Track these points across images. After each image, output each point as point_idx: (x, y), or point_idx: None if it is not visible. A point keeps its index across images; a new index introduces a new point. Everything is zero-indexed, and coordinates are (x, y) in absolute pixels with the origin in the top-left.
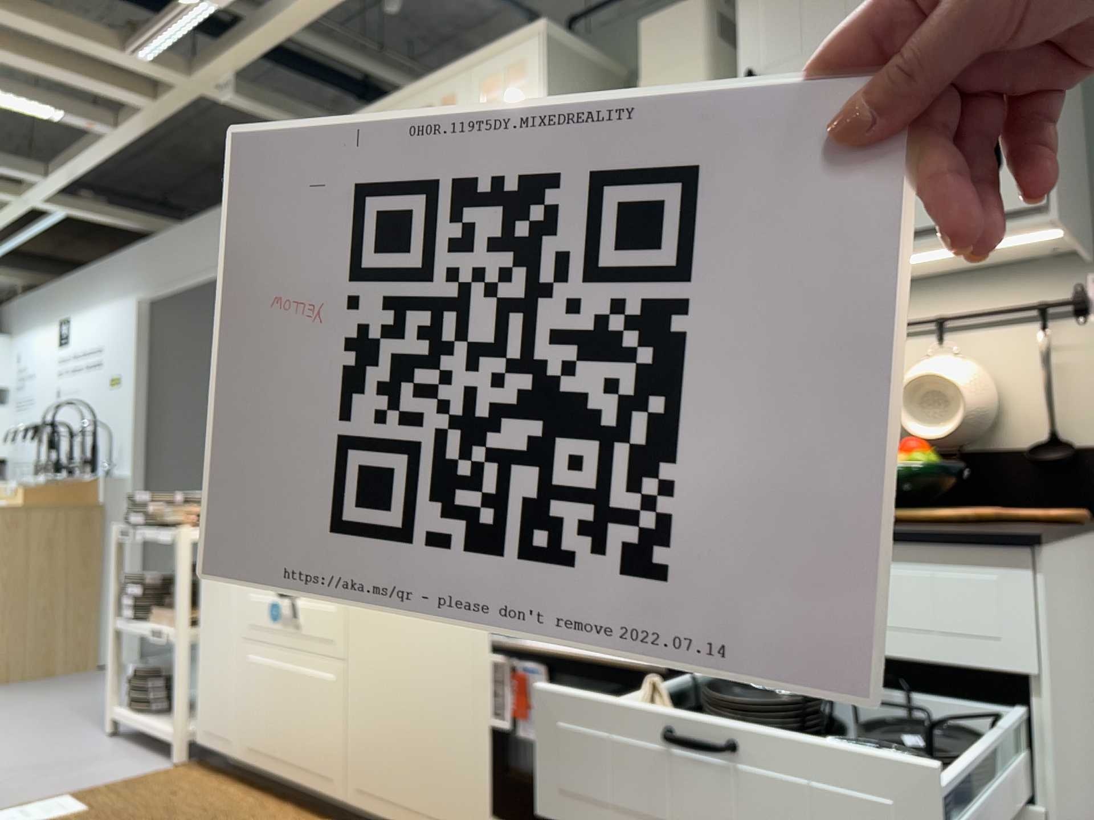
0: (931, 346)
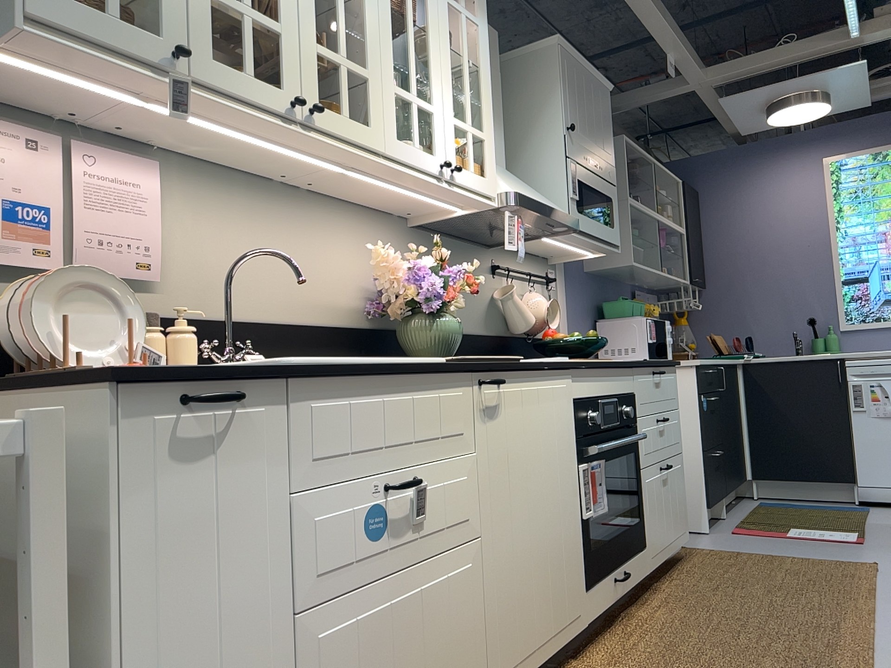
0: (522, 285)
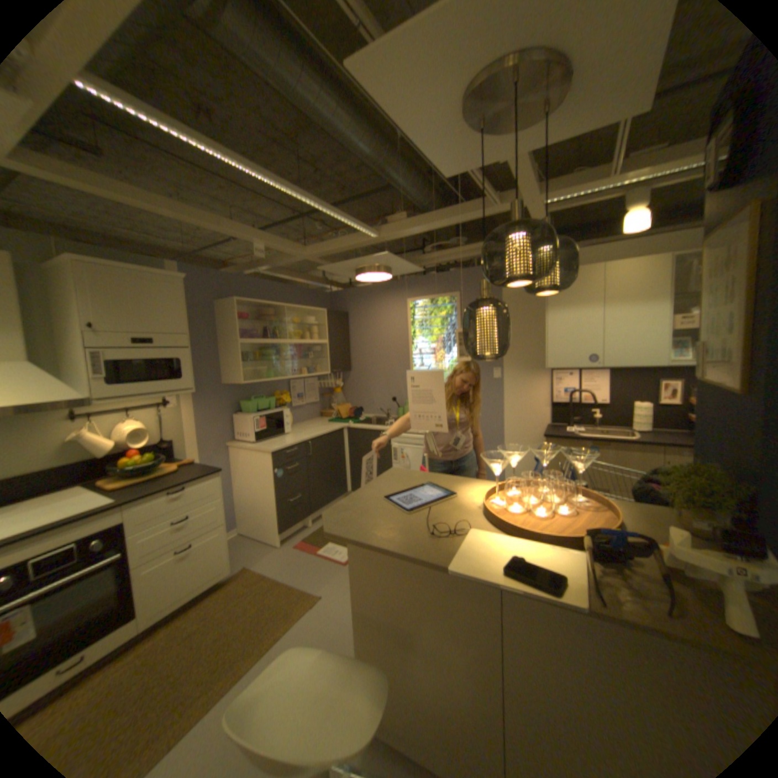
0: (120, 416)
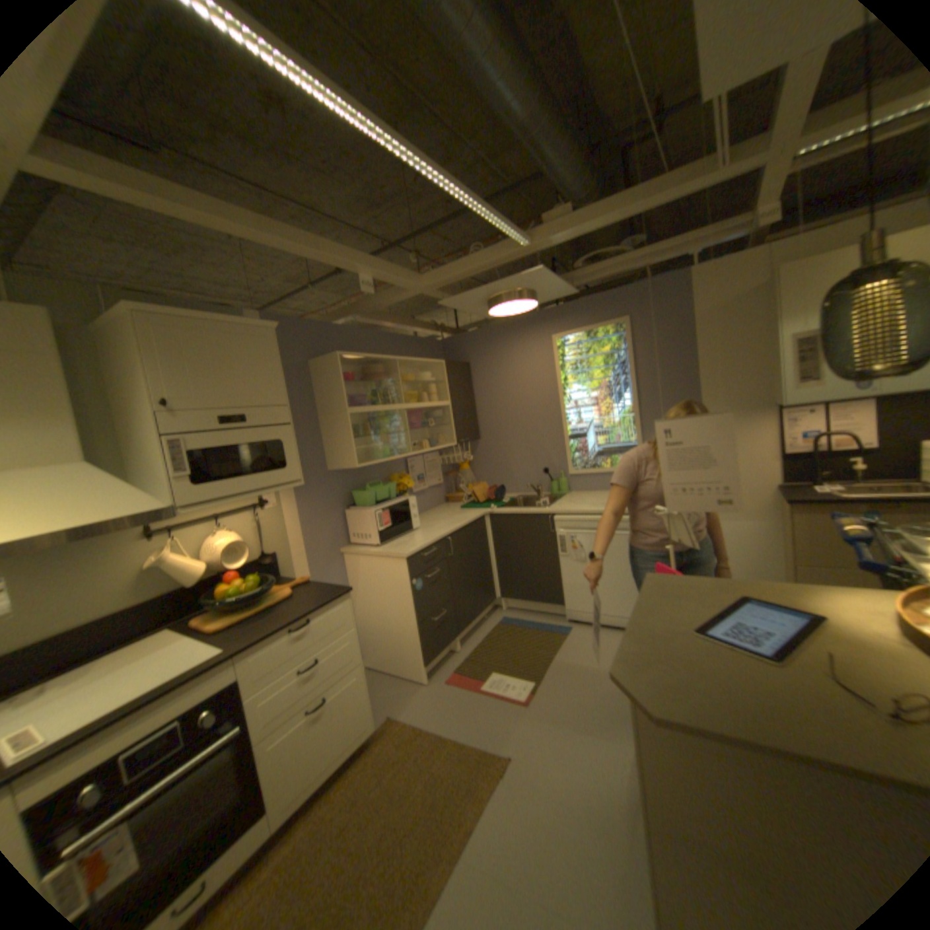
0: (208, 527)
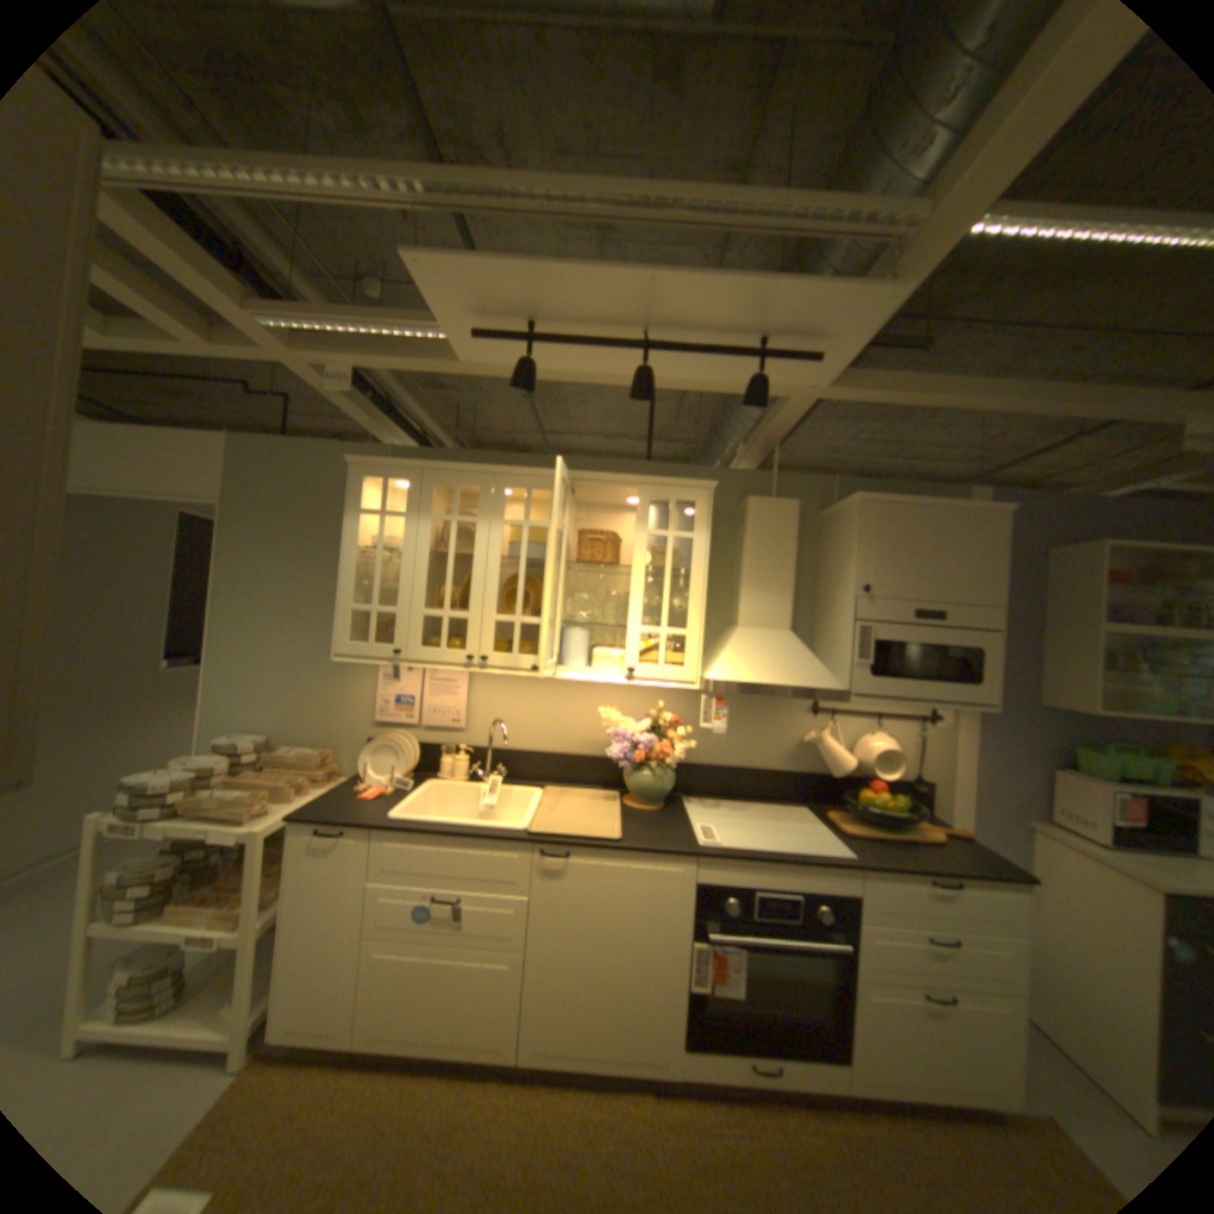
0: (868, 725)
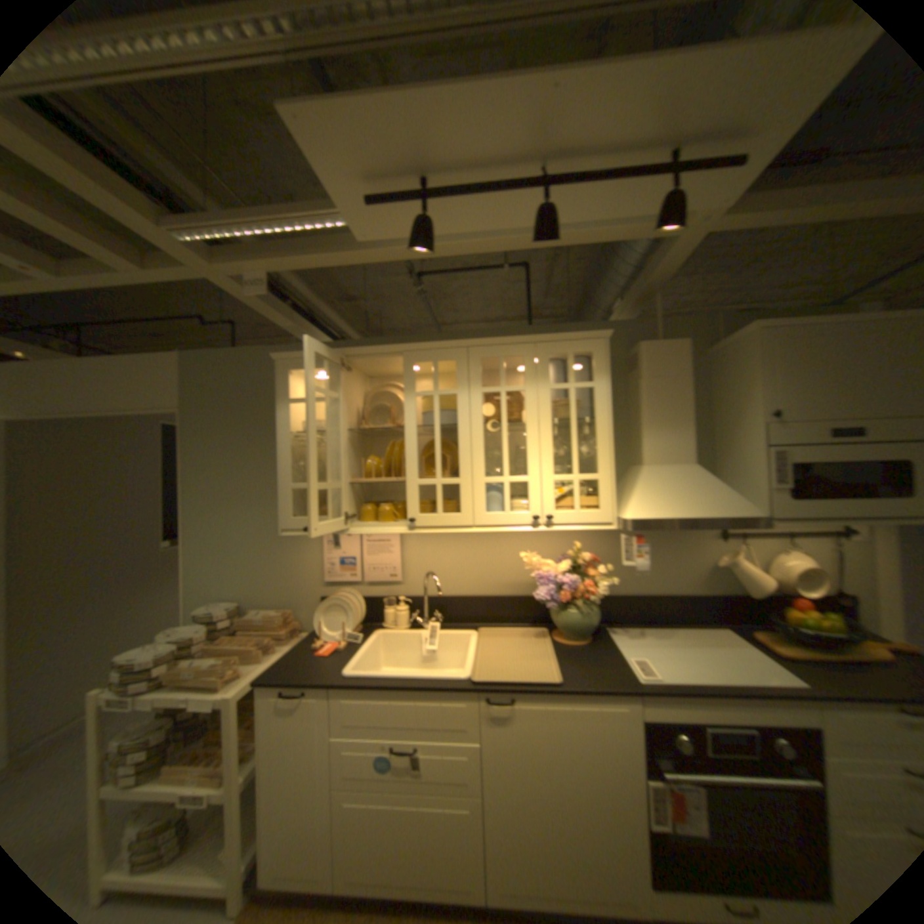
0: (782, 545)
